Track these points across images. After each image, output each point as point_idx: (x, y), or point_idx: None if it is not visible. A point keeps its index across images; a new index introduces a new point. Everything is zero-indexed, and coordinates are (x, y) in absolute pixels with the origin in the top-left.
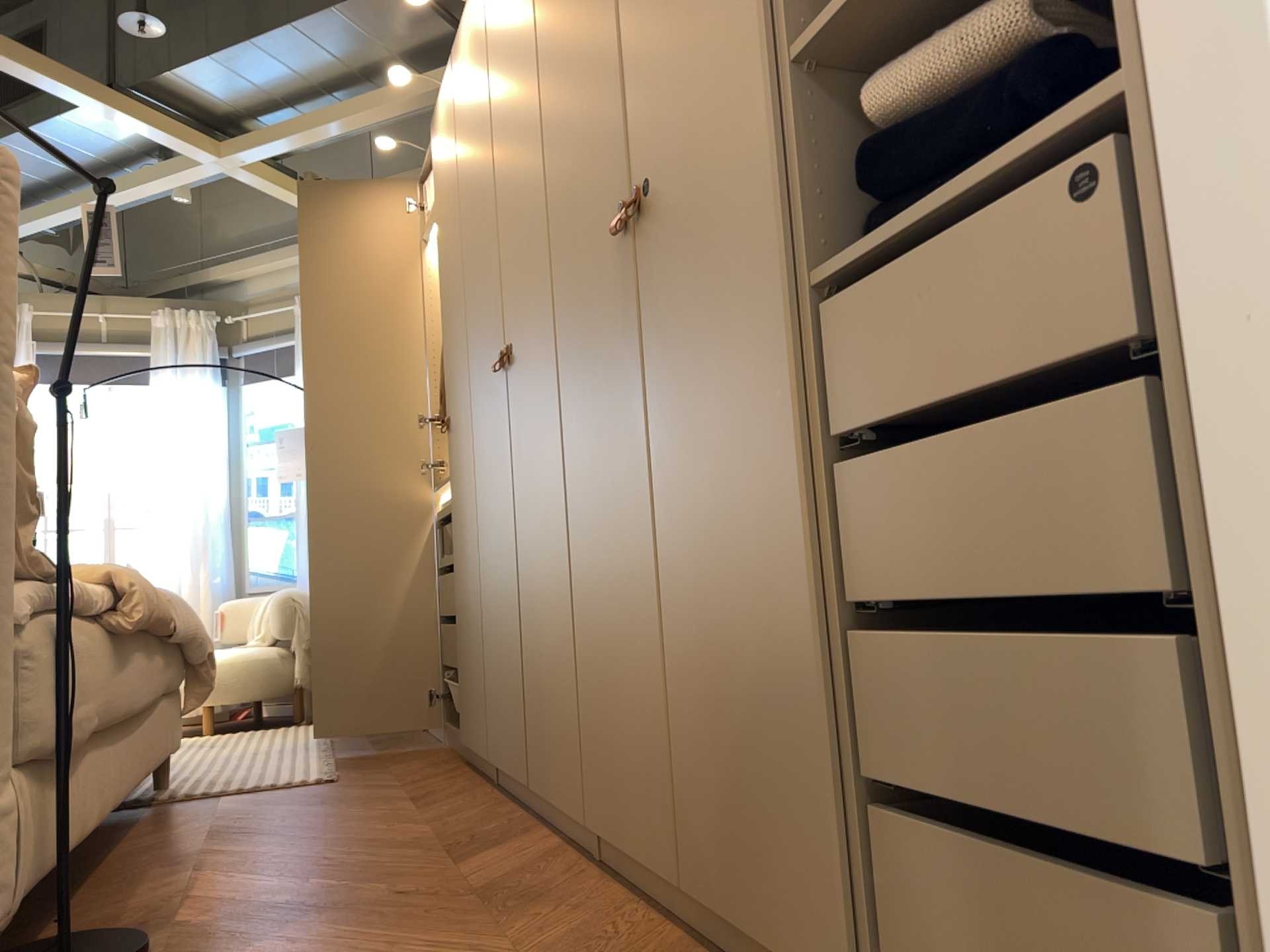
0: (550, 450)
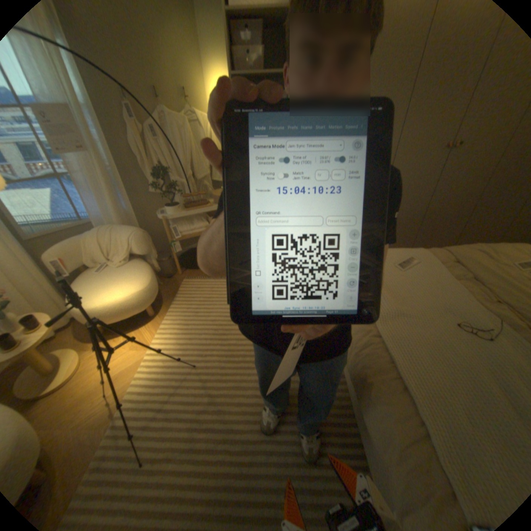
0: (475, 180)
